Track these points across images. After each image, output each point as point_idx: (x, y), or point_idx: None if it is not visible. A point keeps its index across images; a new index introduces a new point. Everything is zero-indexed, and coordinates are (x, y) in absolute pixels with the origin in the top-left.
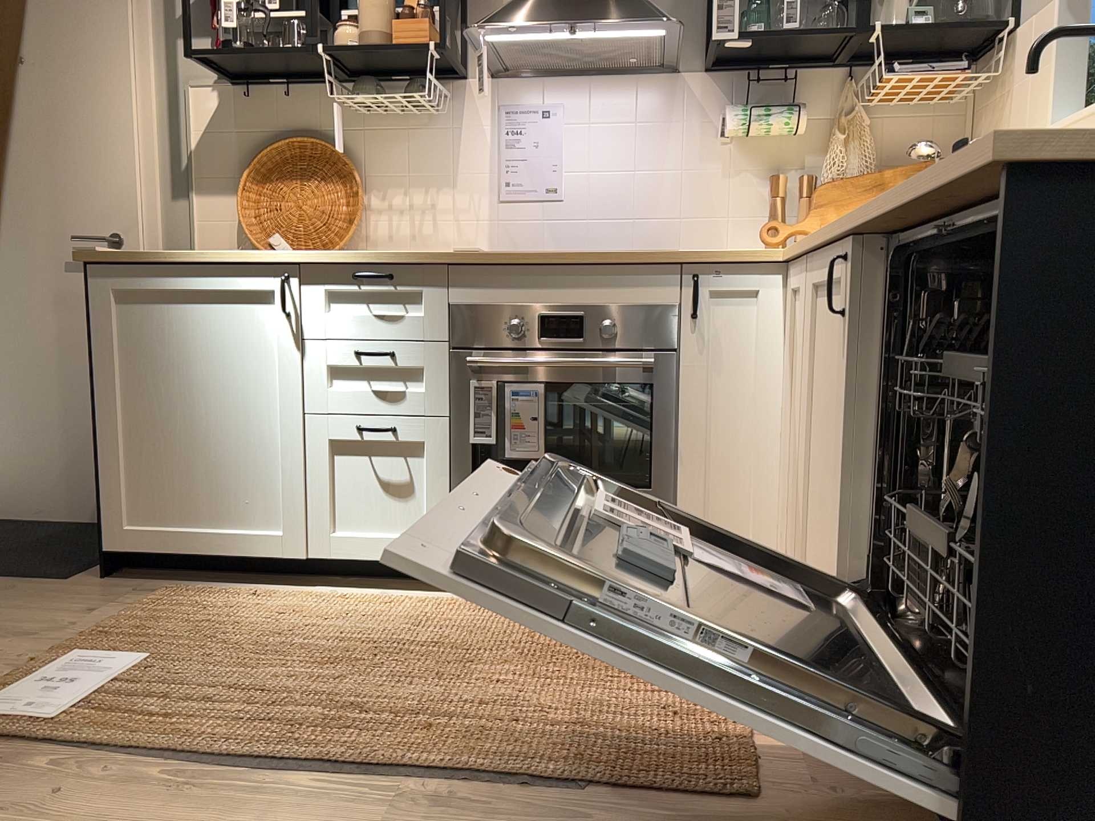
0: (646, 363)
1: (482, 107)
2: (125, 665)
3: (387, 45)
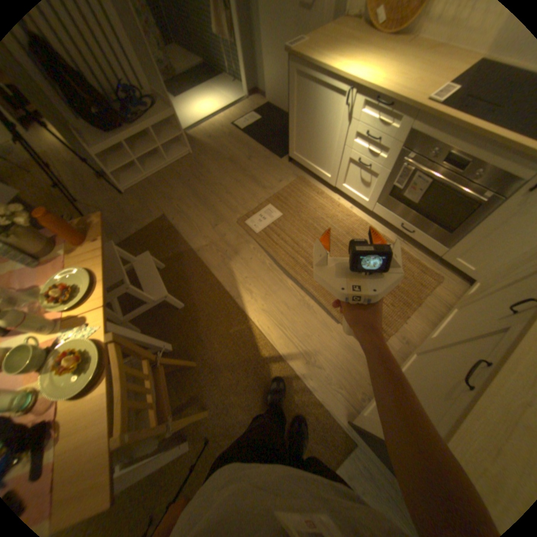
0: (483, 196)
1: None
2: (276, 215)
3: None
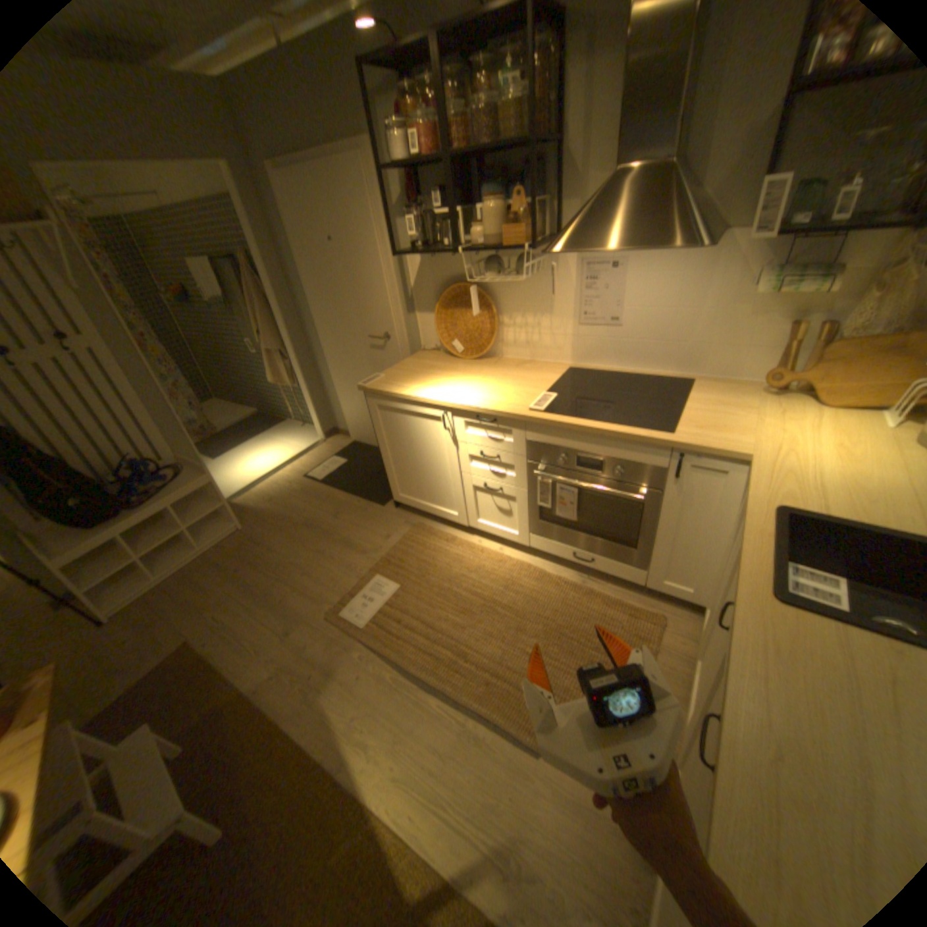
0: (638, 493)
1: (570, 259)
2: (390, 588)
3: (499, 243)
